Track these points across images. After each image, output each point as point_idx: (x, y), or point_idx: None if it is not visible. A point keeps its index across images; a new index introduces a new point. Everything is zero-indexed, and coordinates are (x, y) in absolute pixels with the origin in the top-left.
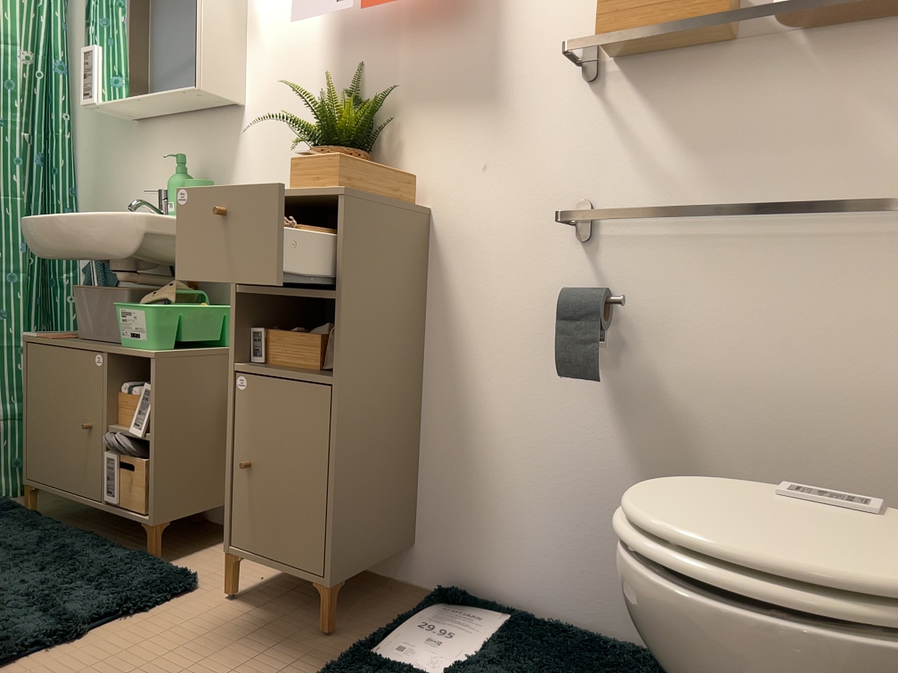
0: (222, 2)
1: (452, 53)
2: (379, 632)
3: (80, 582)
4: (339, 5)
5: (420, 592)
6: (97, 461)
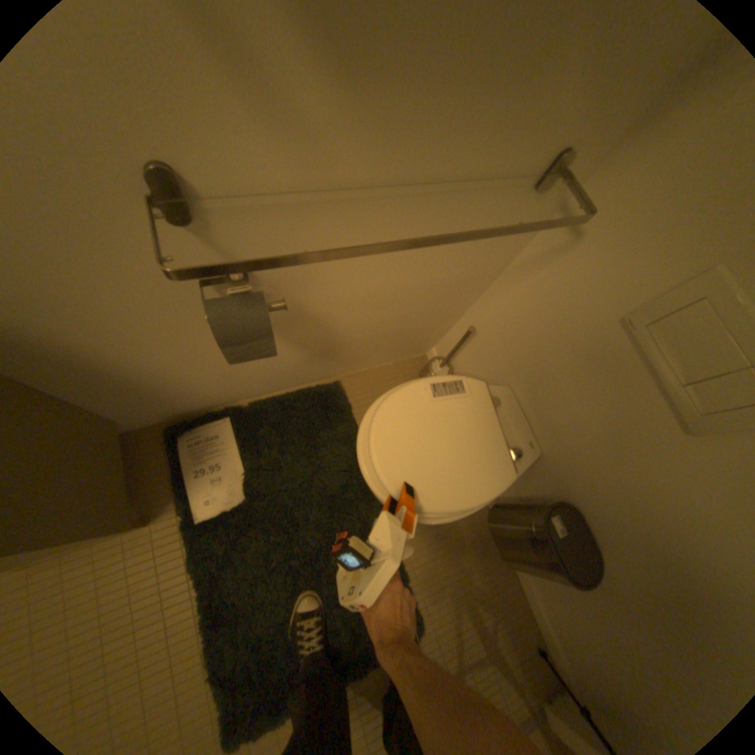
0: None
1: None
2: (178, 502)
3: None
4: None
5: (146, 433)
6: None
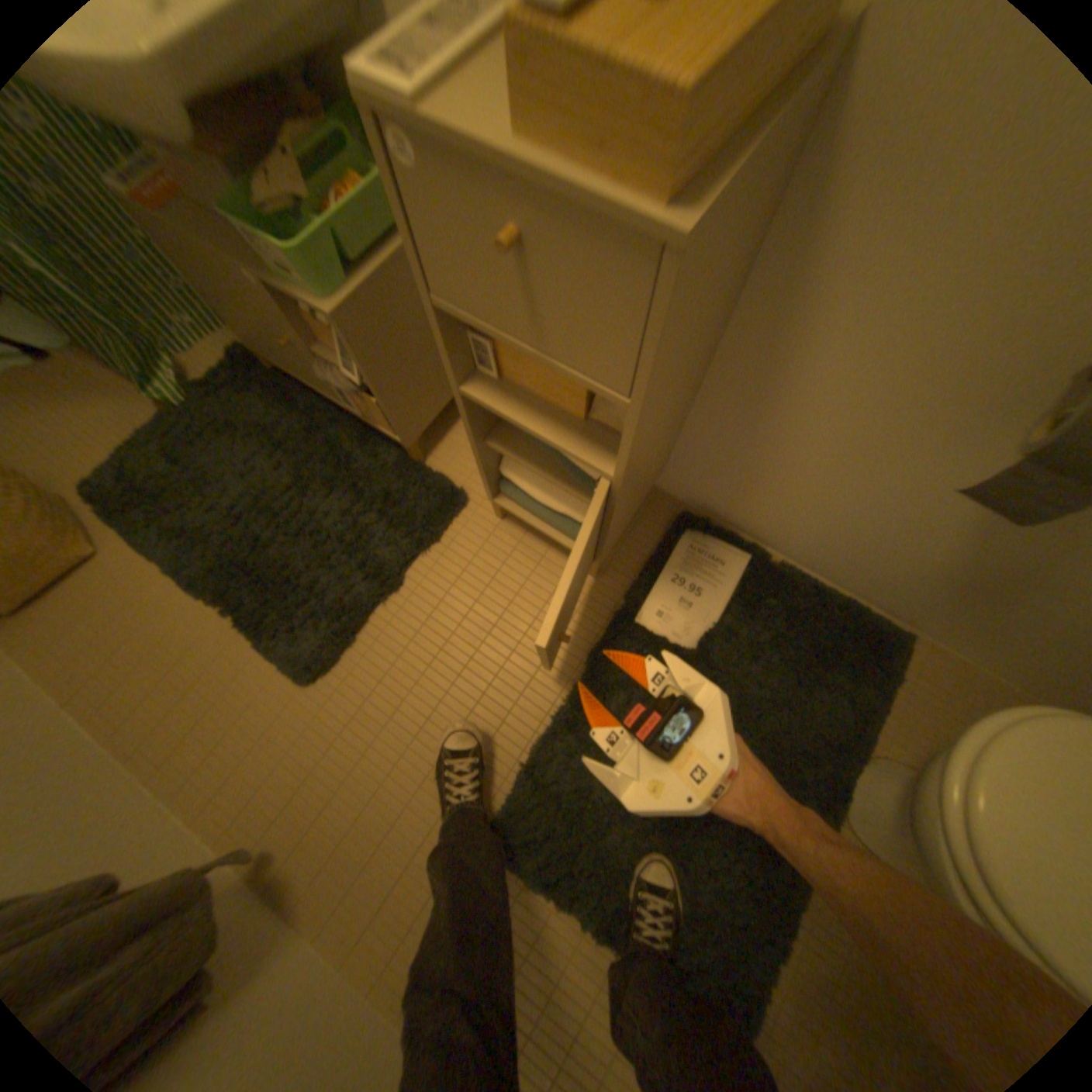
0: None
1: None
2: (641, 586)
3: (376, 515)
4: None
5: (667, 501)
6: (321, 376)
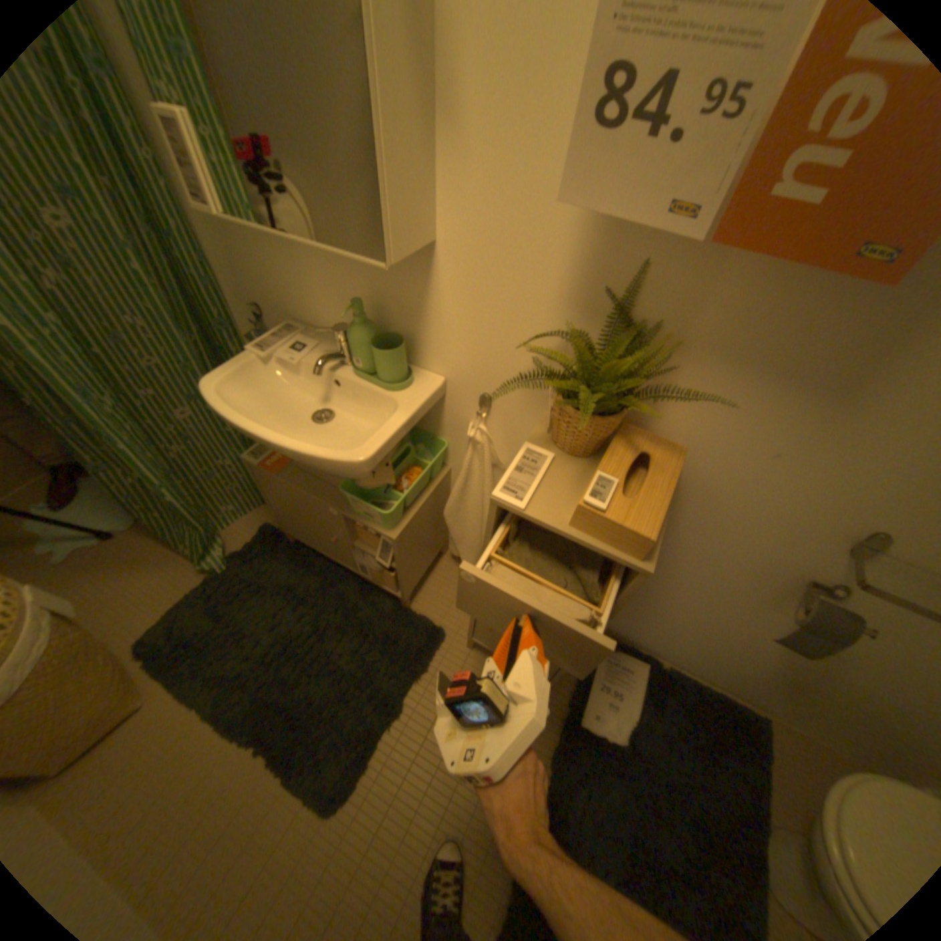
0: (404, 75)
1: (819, 309)
2: (580, 698)
3: (379, 653)
4: (672, 213)
5: None
6: (349, 555)
